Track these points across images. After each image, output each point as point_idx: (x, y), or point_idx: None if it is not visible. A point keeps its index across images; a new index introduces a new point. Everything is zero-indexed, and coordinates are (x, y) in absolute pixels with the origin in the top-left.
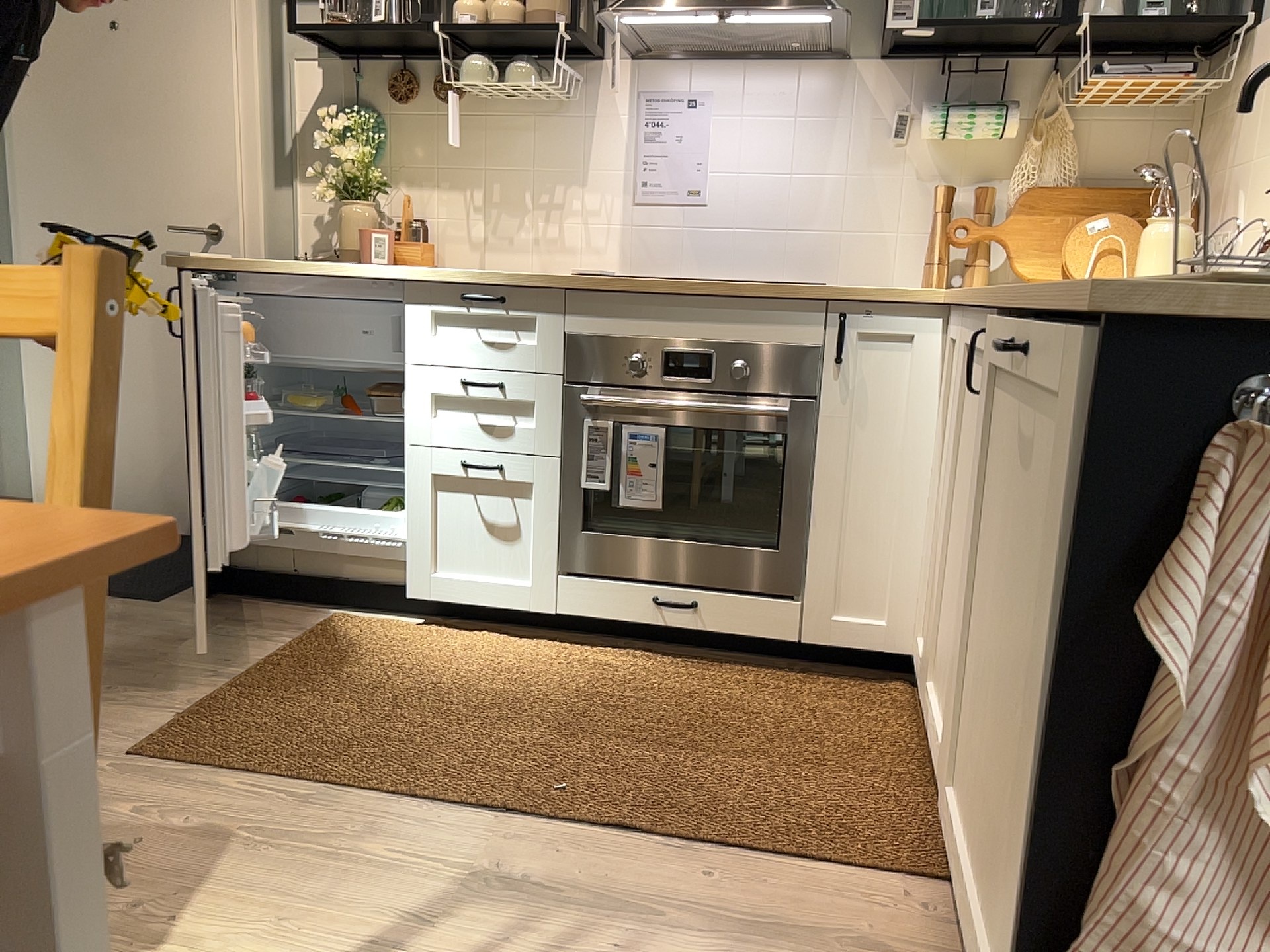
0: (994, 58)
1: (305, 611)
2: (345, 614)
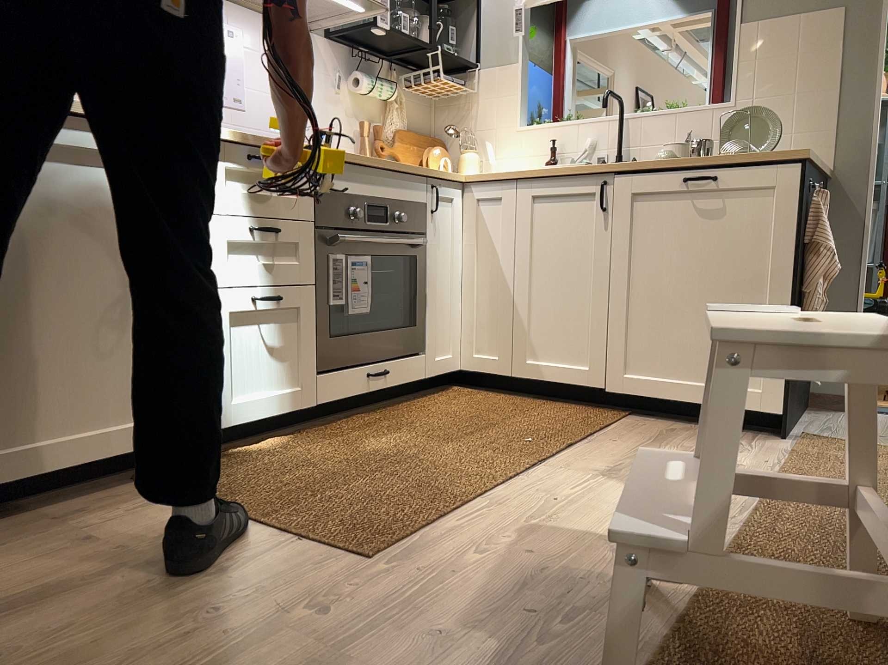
0: (371, 54)
1: (91, 490)
2: (133, 477)
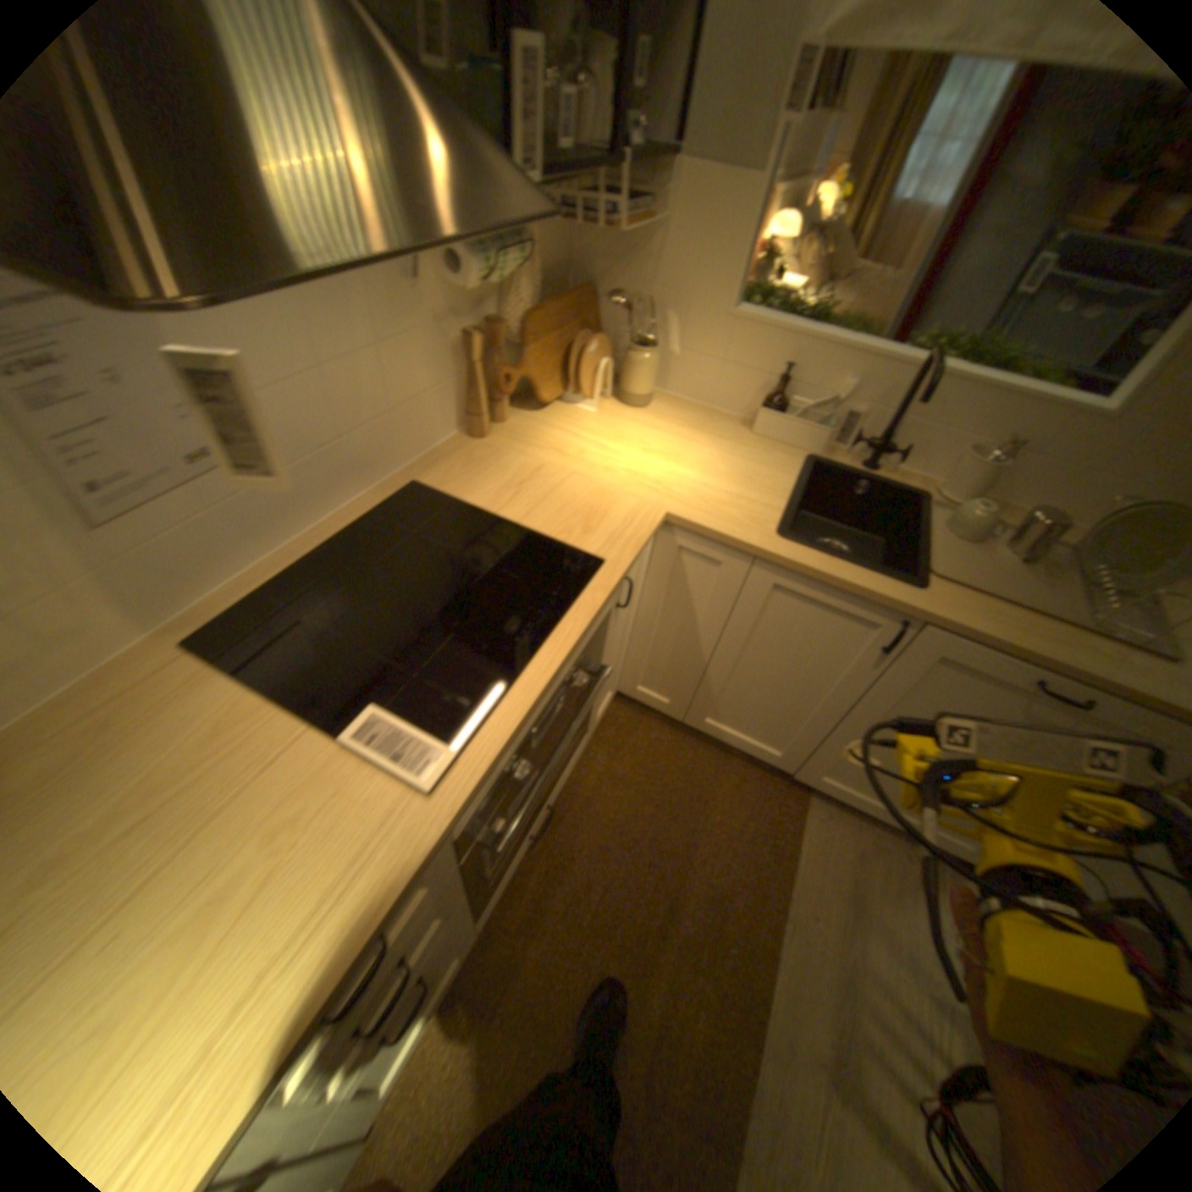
0: None
1: None
2: None
